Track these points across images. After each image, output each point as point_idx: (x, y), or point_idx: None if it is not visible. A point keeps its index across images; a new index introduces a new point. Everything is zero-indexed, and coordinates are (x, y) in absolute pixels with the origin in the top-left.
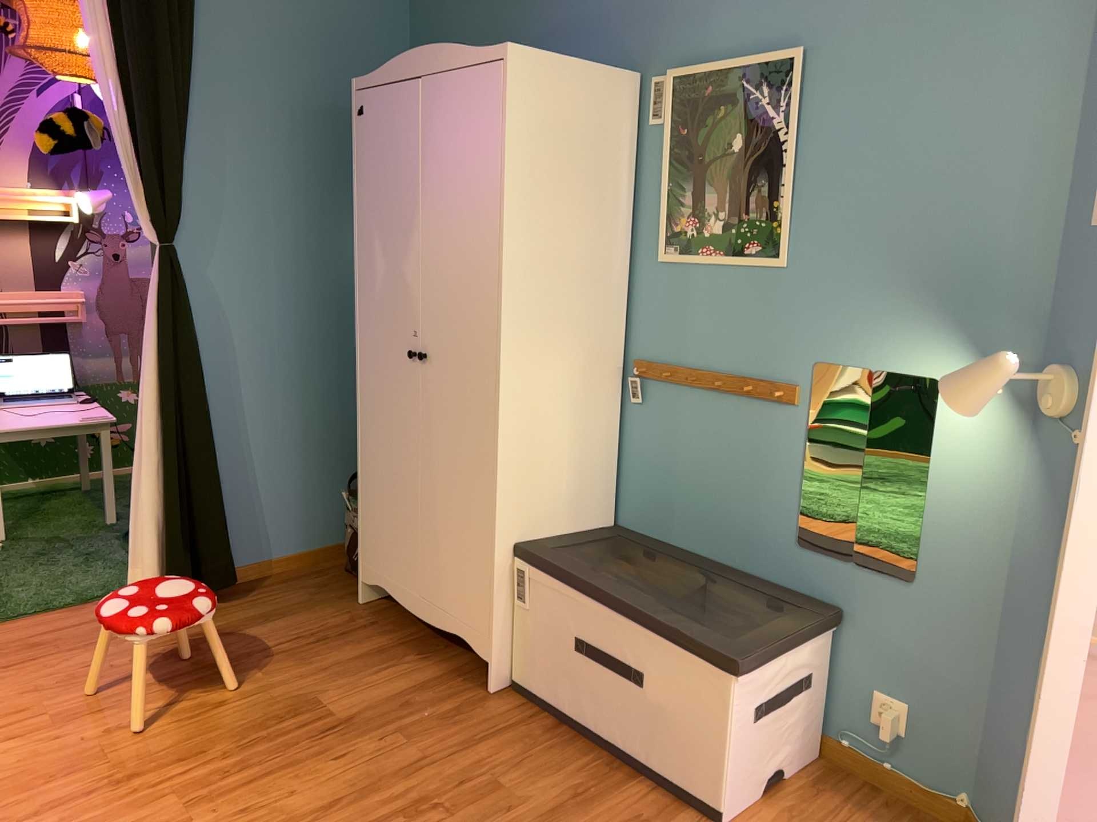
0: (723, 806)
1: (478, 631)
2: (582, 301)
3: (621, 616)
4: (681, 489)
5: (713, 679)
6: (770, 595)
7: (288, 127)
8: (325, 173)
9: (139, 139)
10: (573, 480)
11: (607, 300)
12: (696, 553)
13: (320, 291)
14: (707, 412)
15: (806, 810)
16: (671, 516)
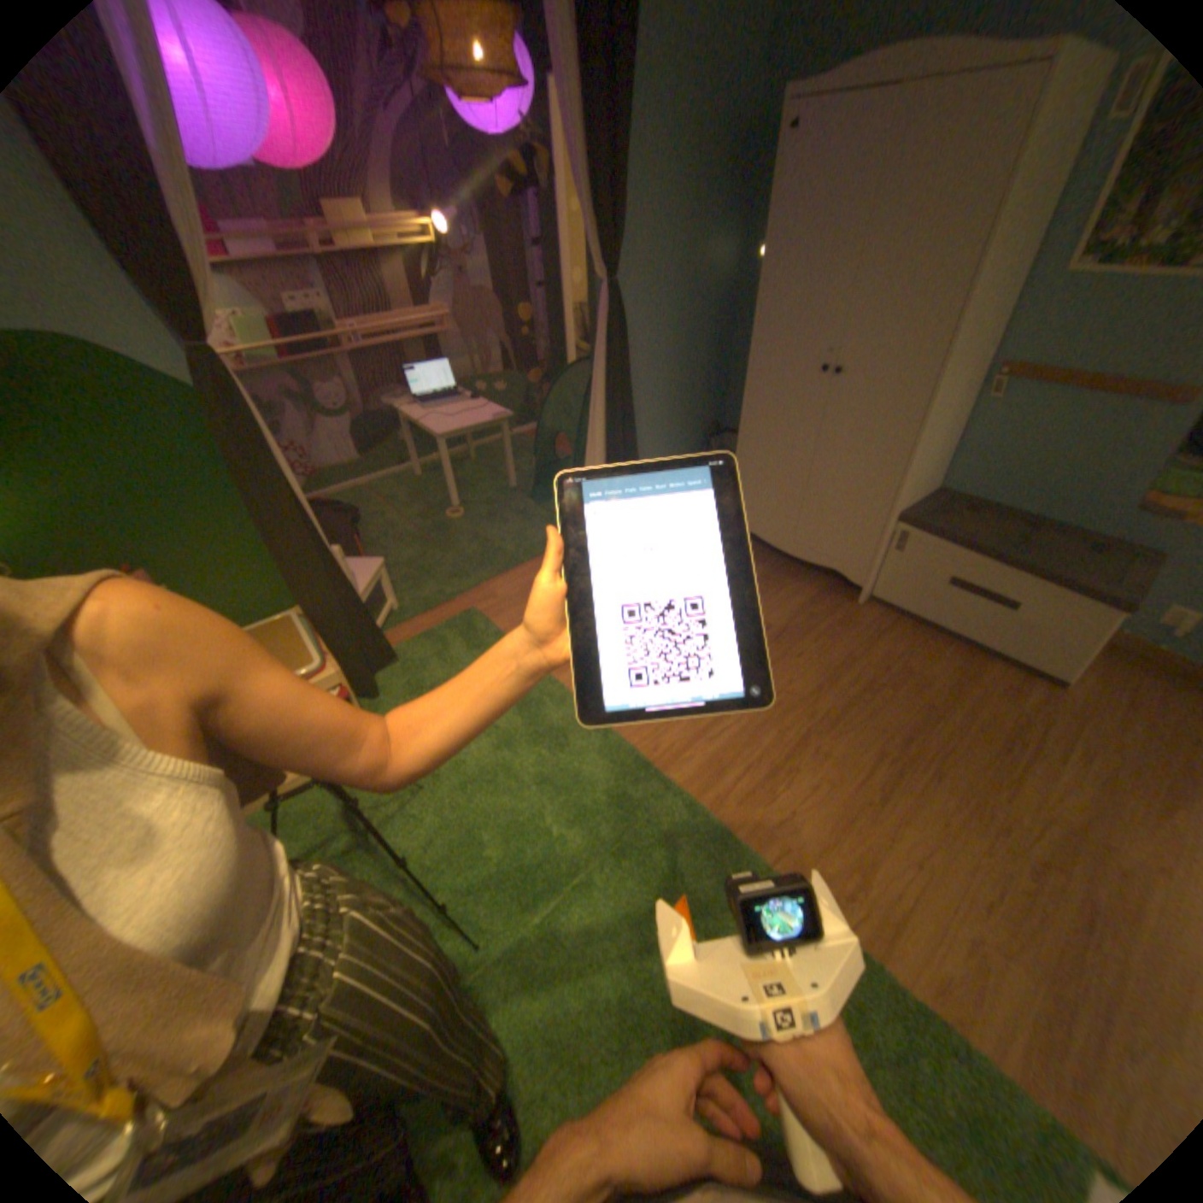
0: (1077, 681)
1: (867, 571)
2: (995, 316)
3: (1015, 569)
4: (1023, 464)
5: (1103, 613)
6: (1108, 545)
7: (680, 141)
8: (700, 187)
9: (592, 175)
10: (937, 462)
11: (1005, 312)
12: (1030, 512)
13: (688, 304)
14: (1076, 407)
15: (1113, 677)
16: (1003, 484)
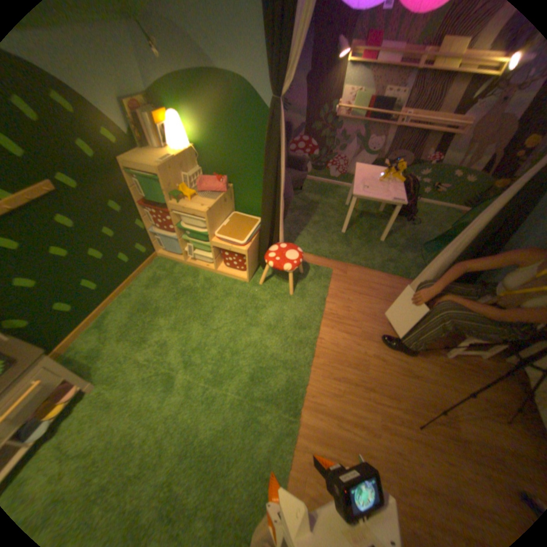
0: None
1: None
2: None
3: None
4: None
5: None
6: None
7: None
8: None
9: None
10: None
11: None
12: None
13: None
14: None
15: None
16: None
